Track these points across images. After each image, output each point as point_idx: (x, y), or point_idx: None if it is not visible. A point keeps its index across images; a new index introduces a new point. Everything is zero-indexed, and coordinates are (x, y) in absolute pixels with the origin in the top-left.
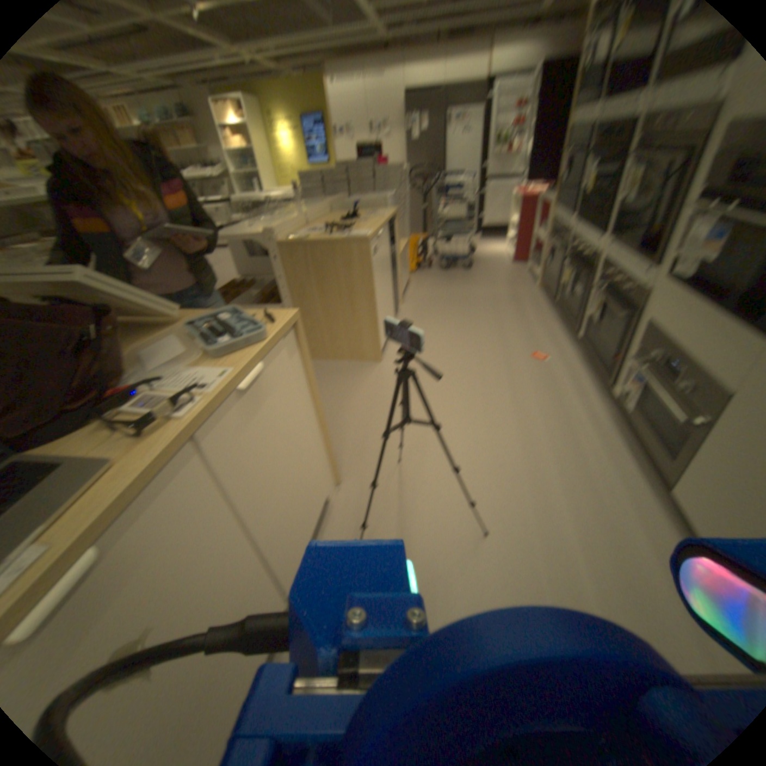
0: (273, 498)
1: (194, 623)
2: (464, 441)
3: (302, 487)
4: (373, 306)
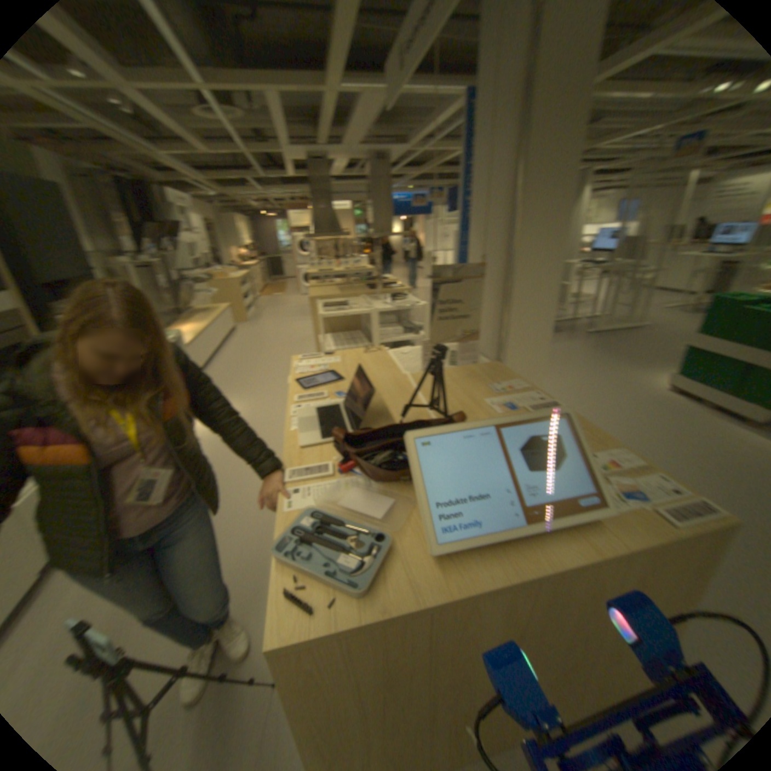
0: None
1: None
2: None
3: None
4: None
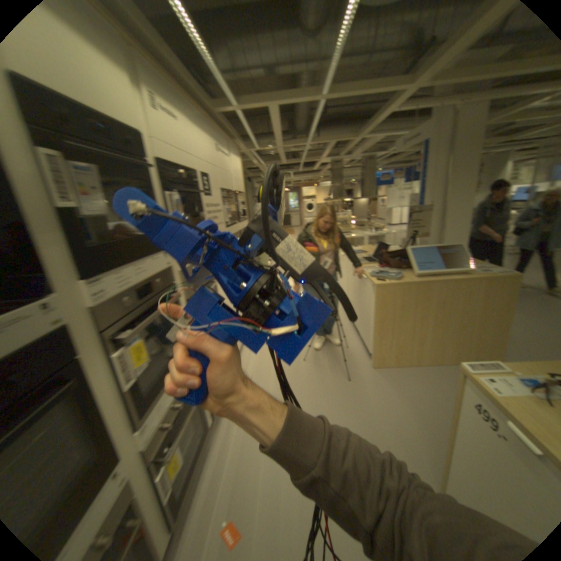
0: (362, 311)
1: (354, 296)
2: (314, 400)
3: (366, 330)
4: (451, 445)
